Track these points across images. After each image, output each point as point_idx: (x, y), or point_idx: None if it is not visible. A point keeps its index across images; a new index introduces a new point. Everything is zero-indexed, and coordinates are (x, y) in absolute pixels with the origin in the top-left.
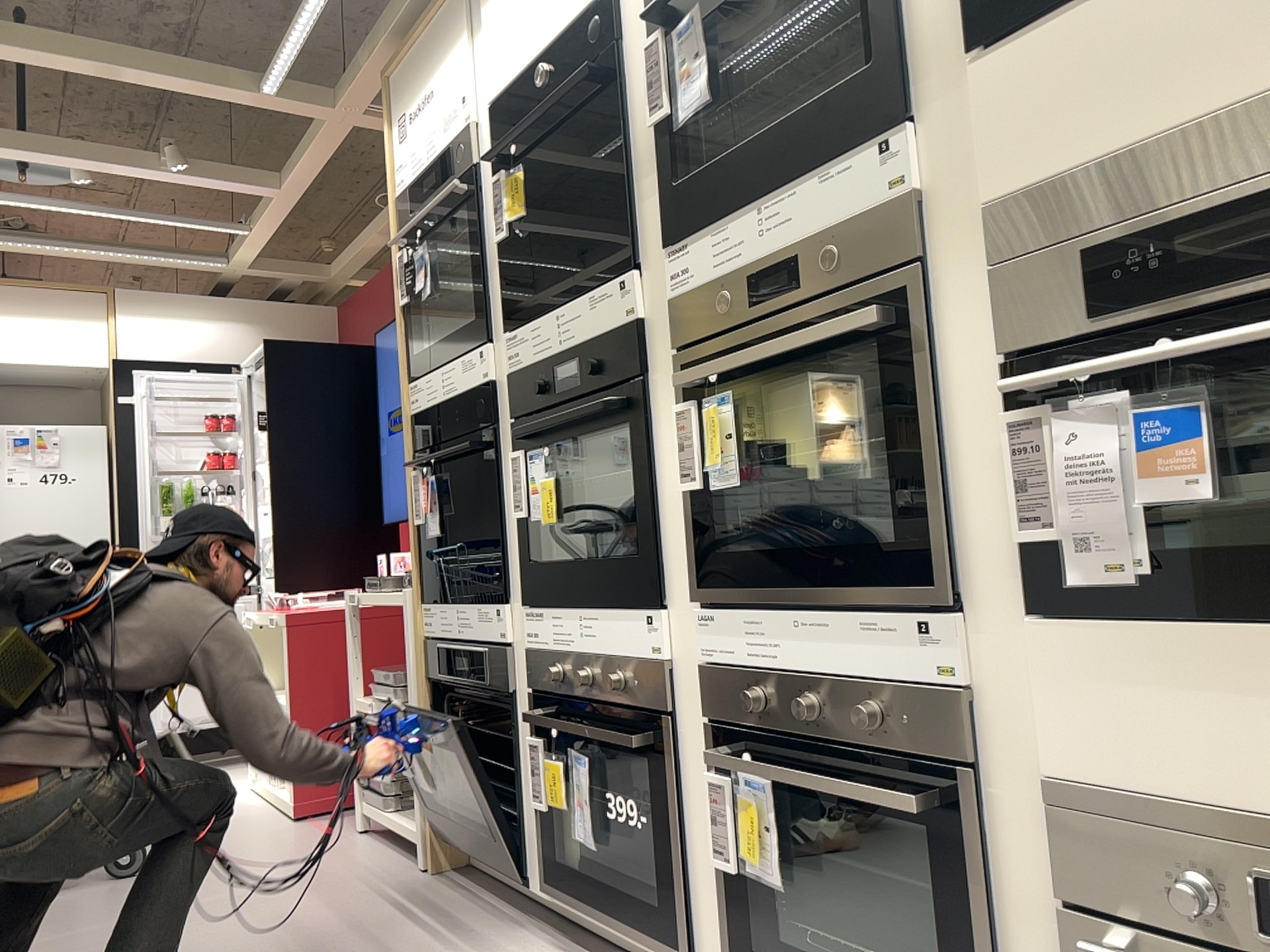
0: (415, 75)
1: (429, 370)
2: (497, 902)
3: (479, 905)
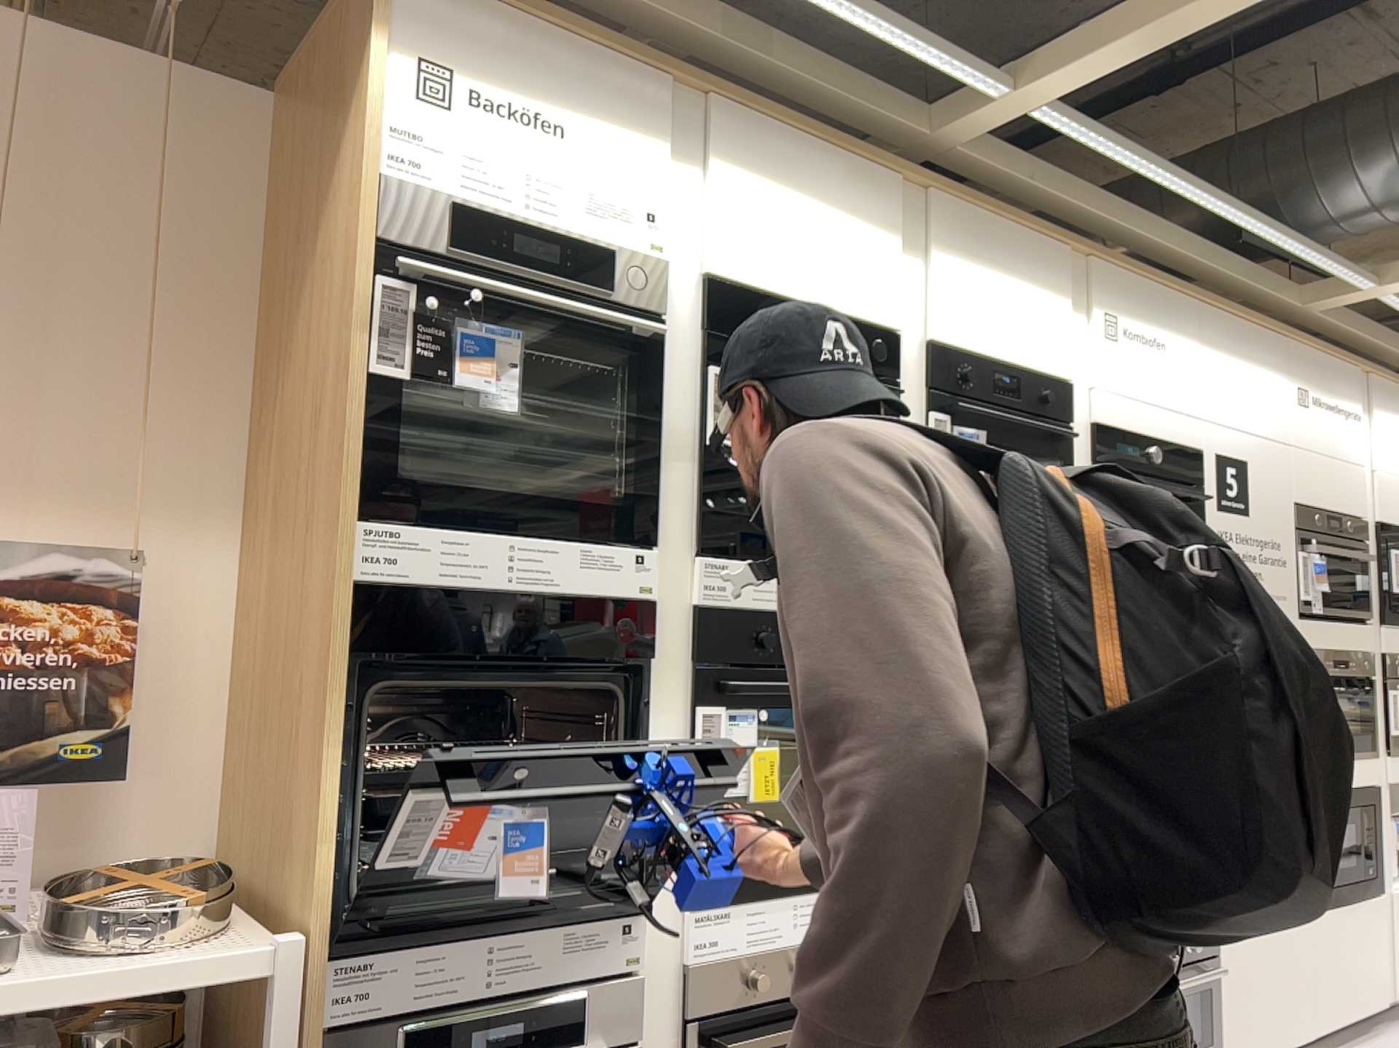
0: (512, 56)
1: (462, 525)
2: None
3: None
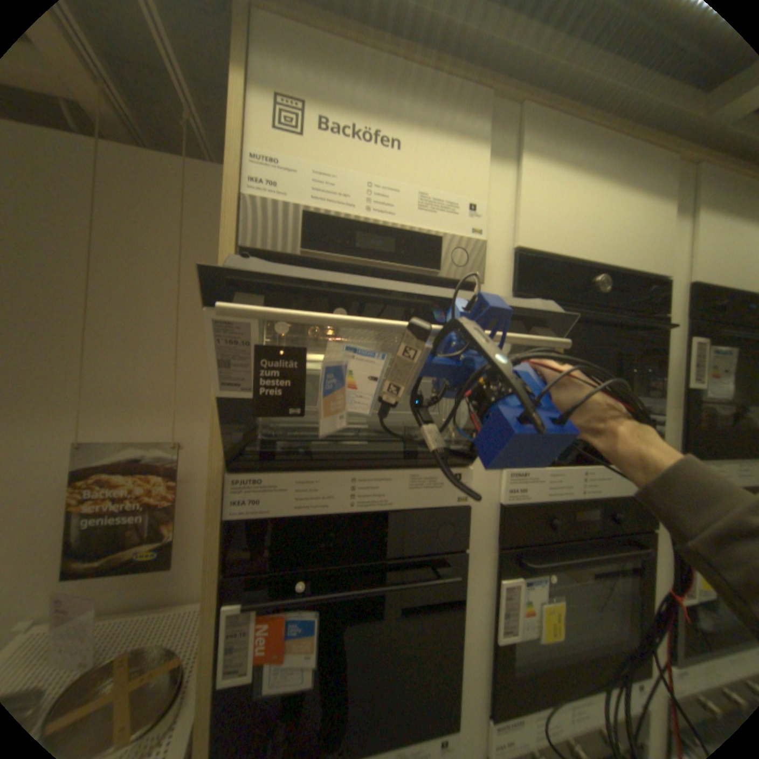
0: (353, 78)
1: (313, 468)
2: None
3: None
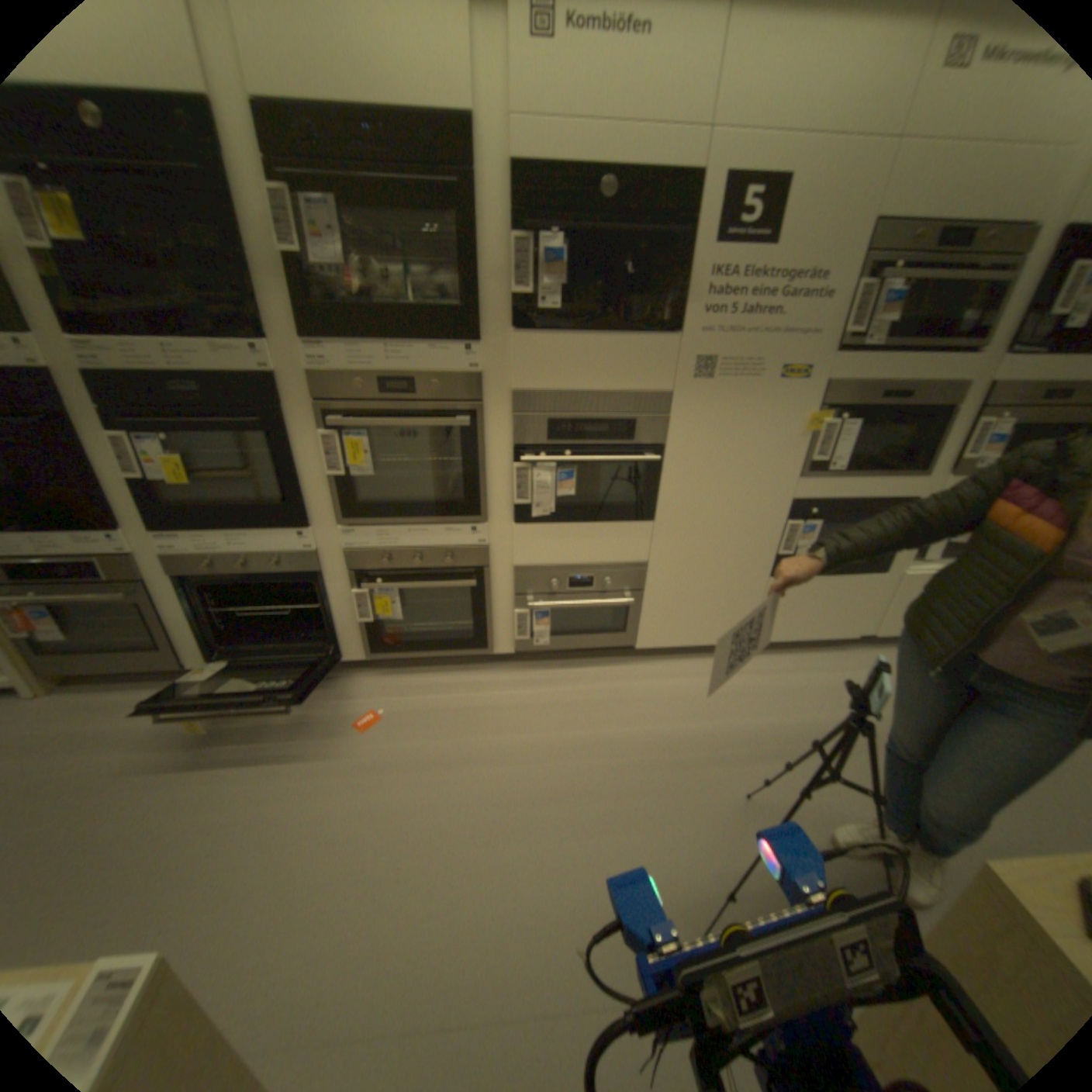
0: None
1: None
2: (140, 685)
3: (130, 693)
